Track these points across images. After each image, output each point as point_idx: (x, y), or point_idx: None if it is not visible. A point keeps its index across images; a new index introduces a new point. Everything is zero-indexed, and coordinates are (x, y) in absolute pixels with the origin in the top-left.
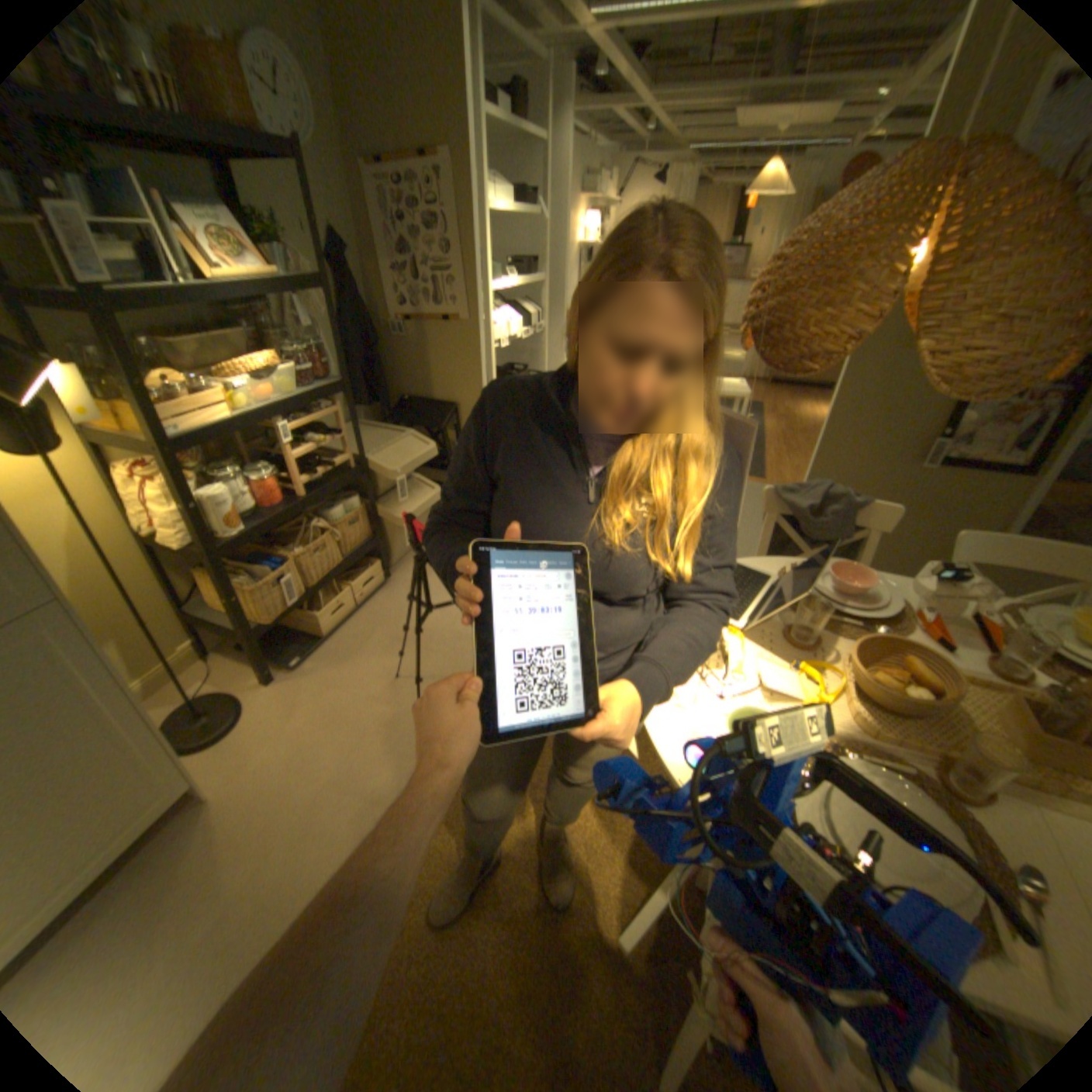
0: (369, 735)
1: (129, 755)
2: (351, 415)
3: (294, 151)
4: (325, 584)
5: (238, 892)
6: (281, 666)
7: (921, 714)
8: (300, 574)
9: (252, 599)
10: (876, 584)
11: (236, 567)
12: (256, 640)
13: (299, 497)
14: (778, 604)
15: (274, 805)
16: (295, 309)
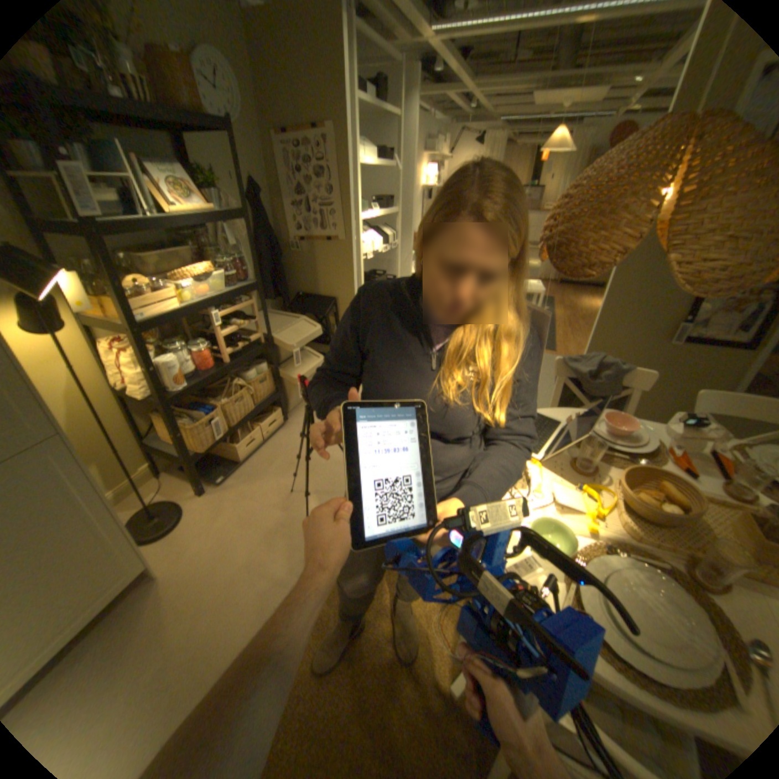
0: (271, 533)
1: (103, 545)
2: (262, 306)
3: (226, 125)
4: (242, 425)
5: (177, 645)
6: (210, 482)
7: (674, 524)
8: (225, 417)
9: (192, 434)
10: (639, 428)
11: (180, 412)
12: (193, 464)
13: (225, 363)
14: (566, 442)
15: (203, 582)
16: (225, 233)
